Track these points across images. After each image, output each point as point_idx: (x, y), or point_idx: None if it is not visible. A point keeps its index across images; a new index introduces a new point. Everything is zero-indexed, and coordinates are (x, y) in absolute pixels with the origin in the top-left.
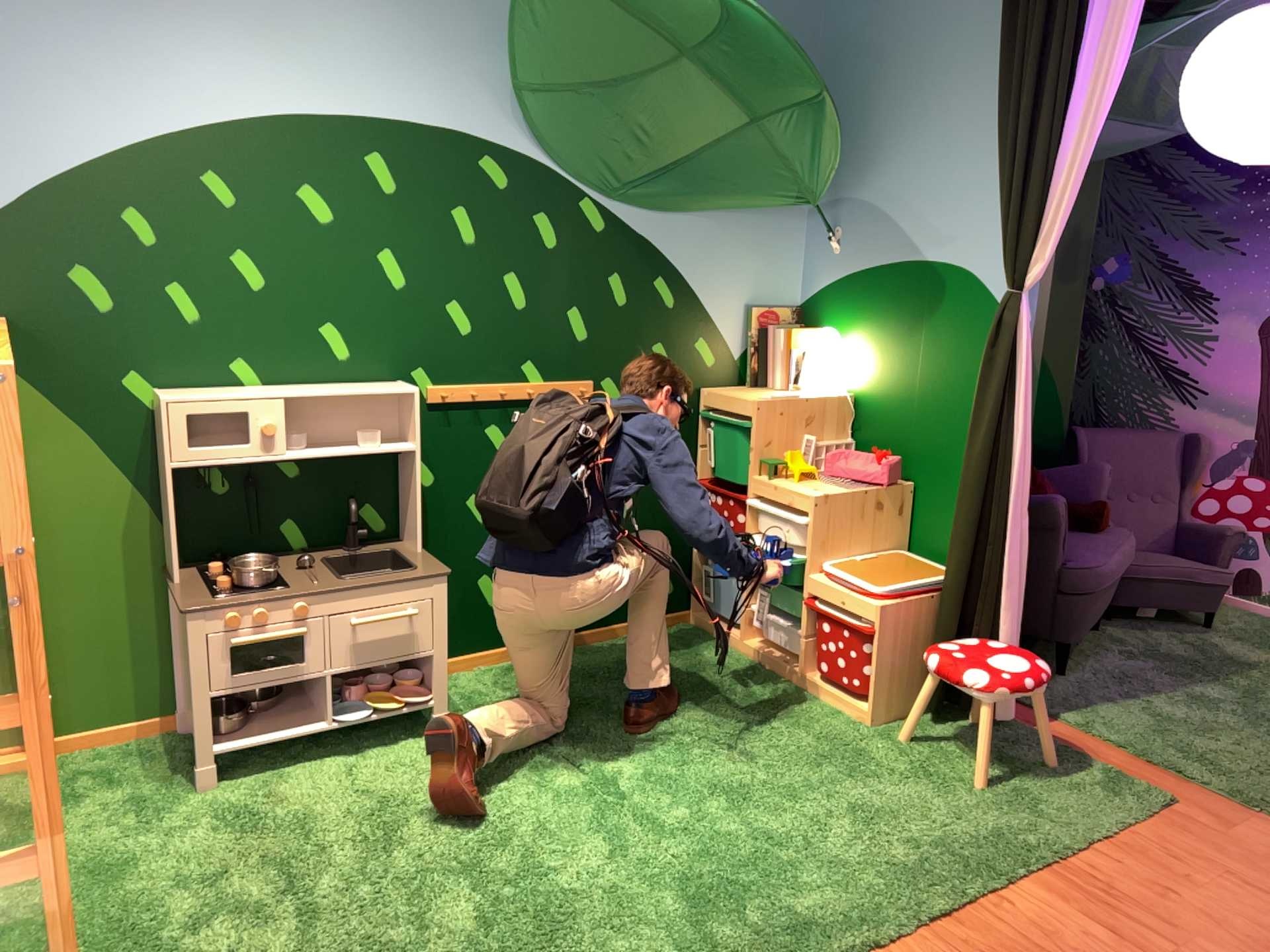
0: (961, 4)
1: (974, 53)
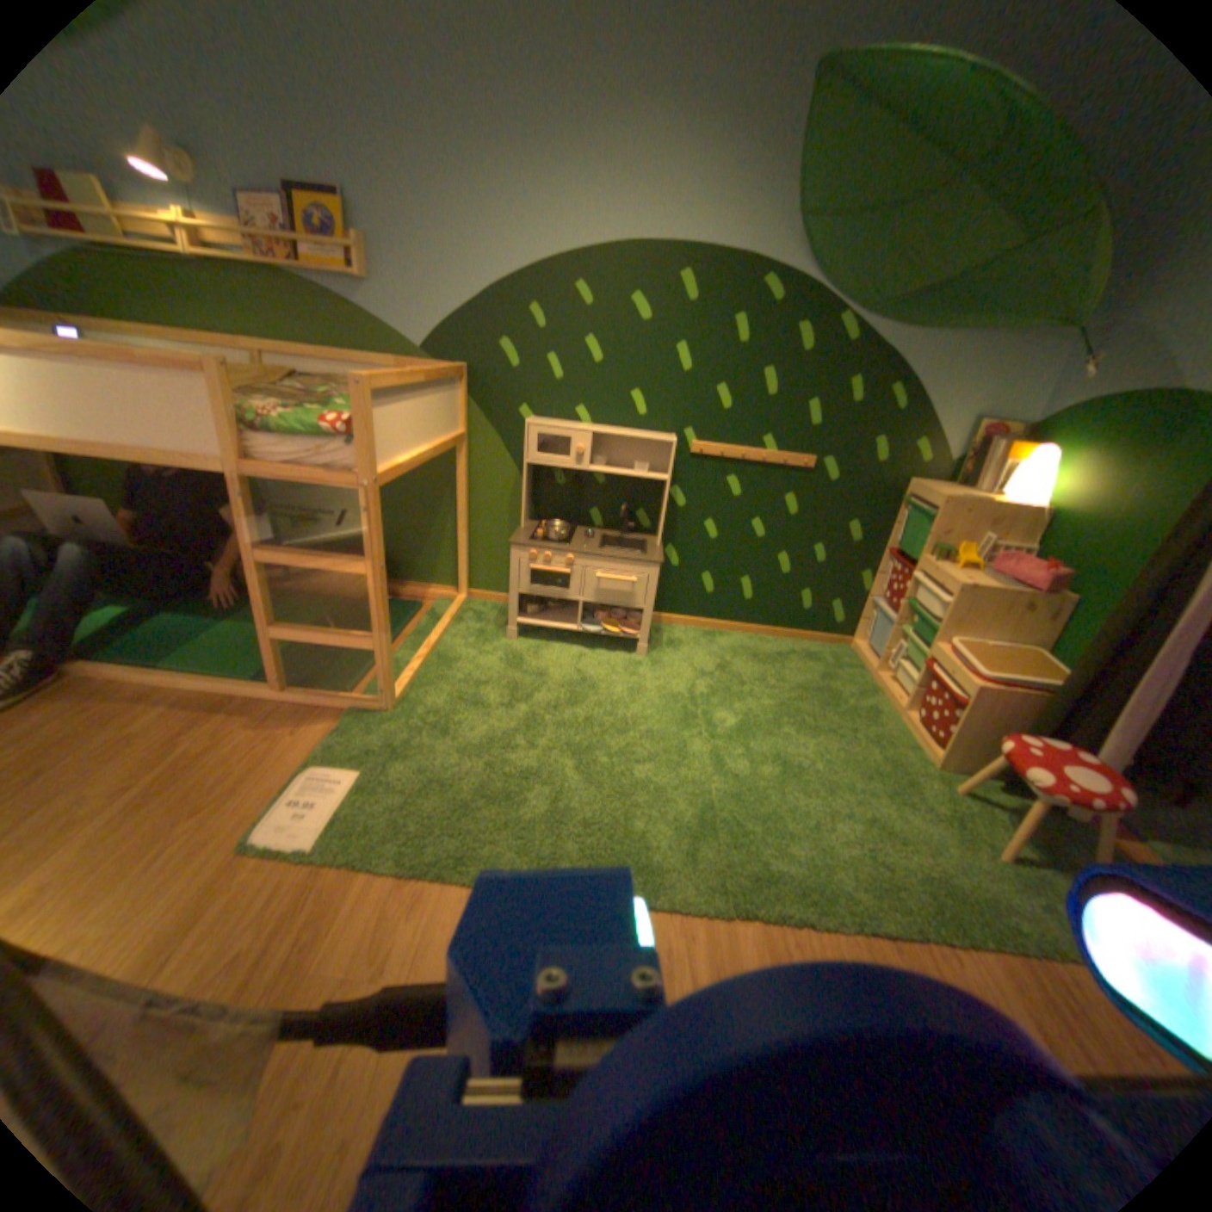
0: None
1: None
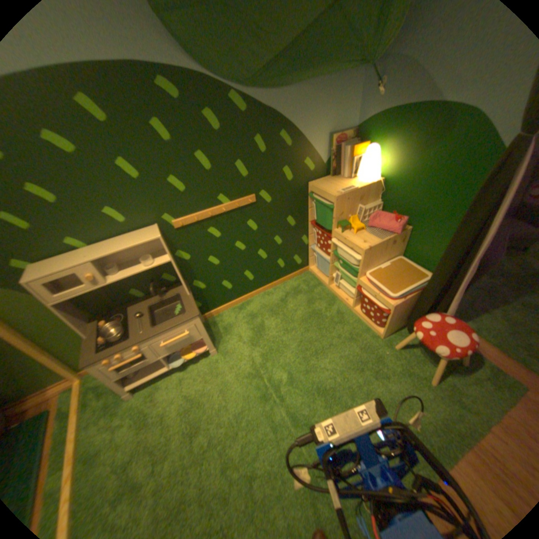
0: None
1: None
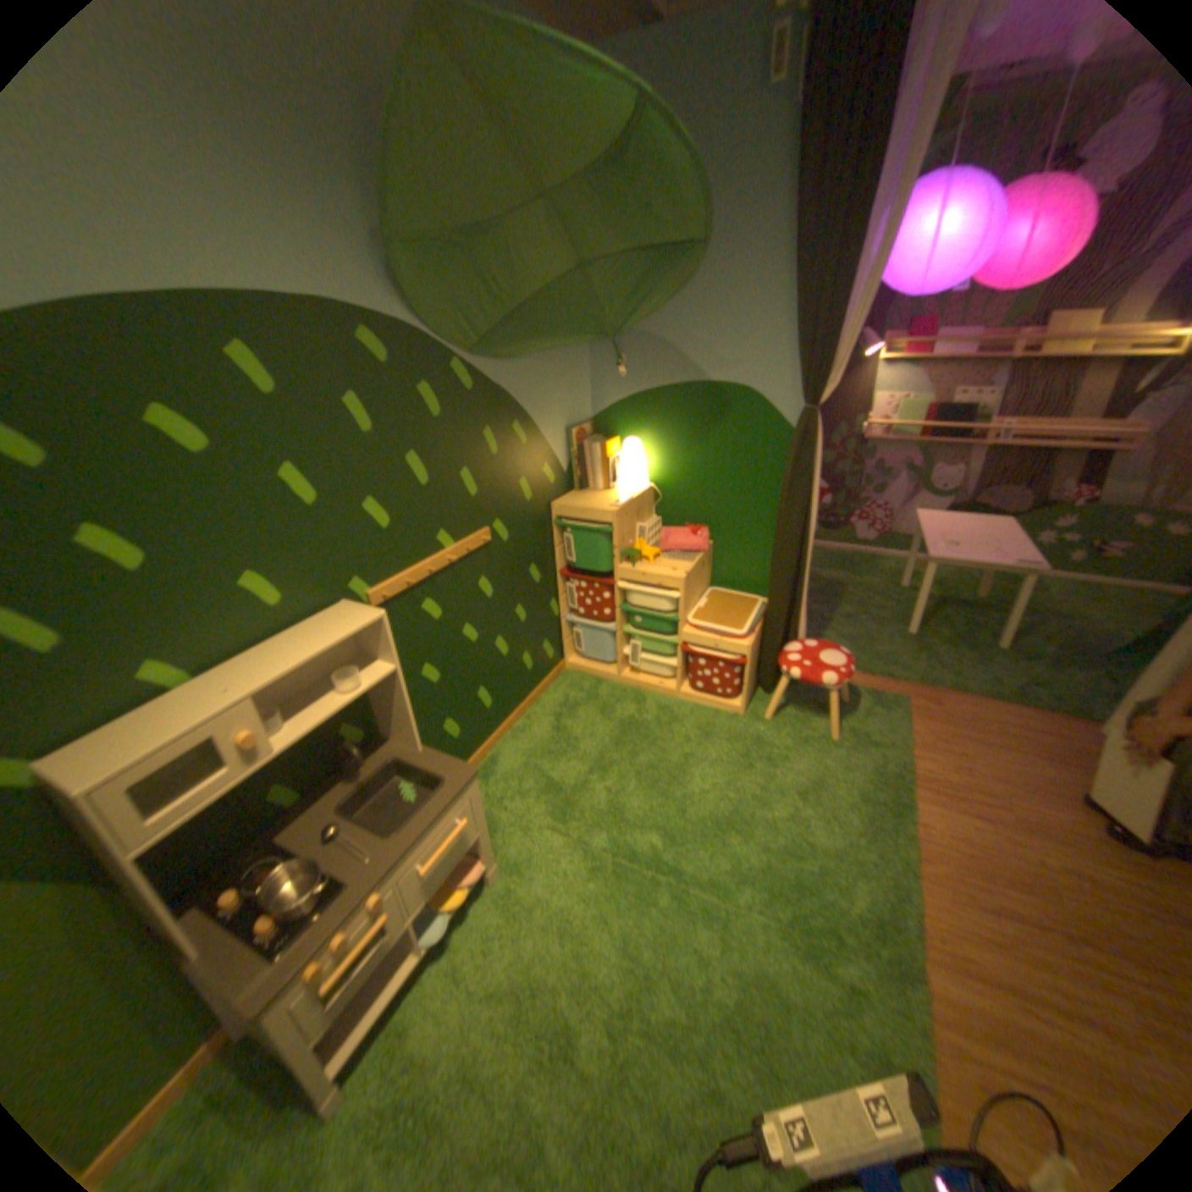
0: (743, 142)
1: (759, 193)
